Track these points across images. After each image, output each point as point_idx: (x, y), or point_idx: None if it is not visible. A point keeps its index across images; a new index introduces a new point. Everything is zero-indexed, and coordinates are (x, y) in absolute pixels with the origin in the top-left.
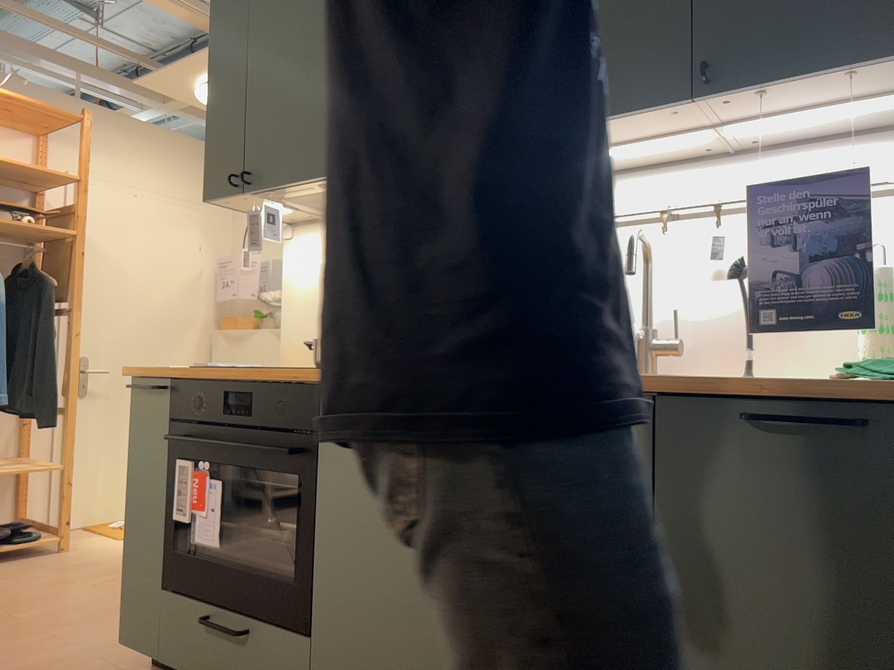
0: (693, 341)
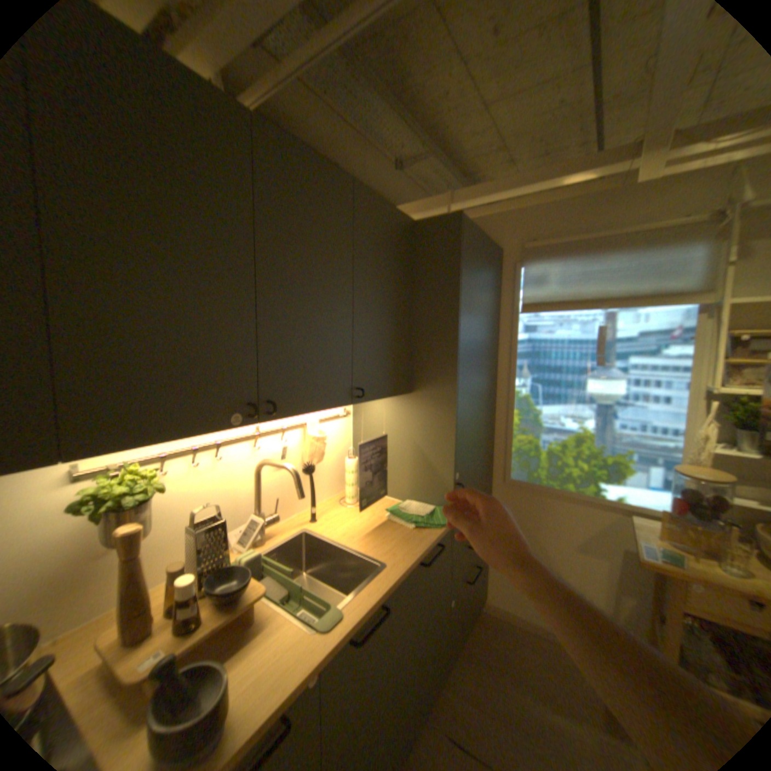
0: (269, 508)
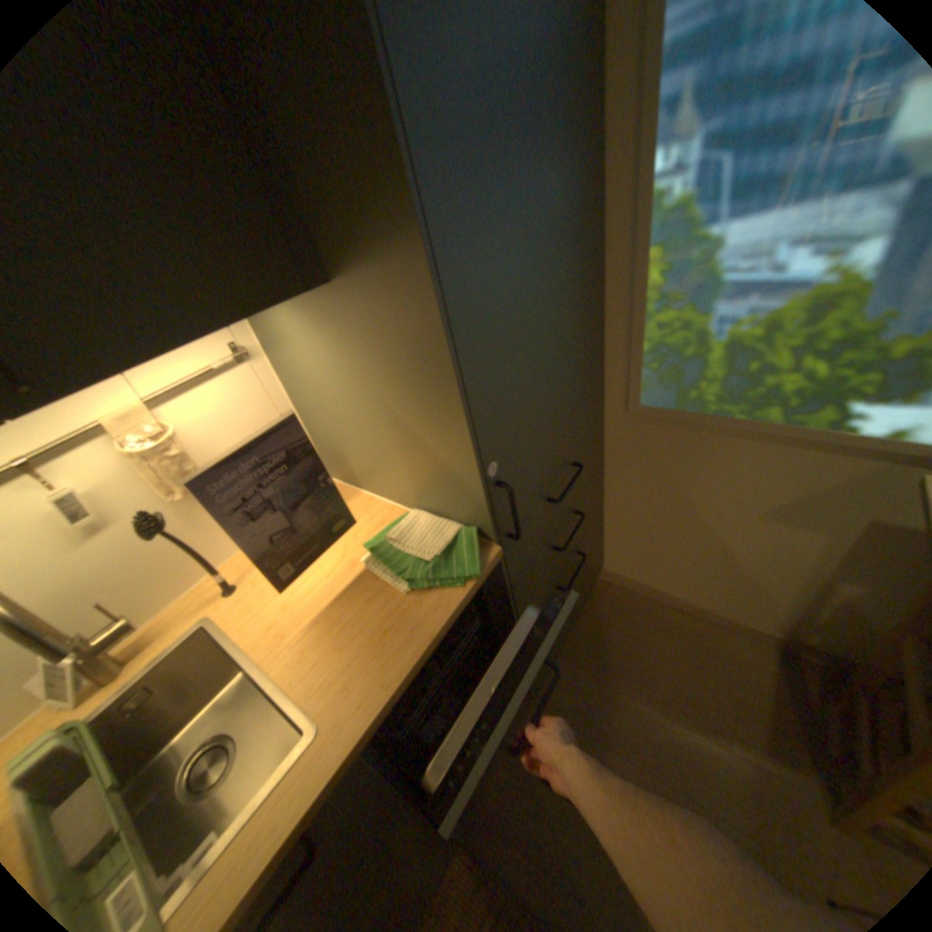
0: (119, 600)
